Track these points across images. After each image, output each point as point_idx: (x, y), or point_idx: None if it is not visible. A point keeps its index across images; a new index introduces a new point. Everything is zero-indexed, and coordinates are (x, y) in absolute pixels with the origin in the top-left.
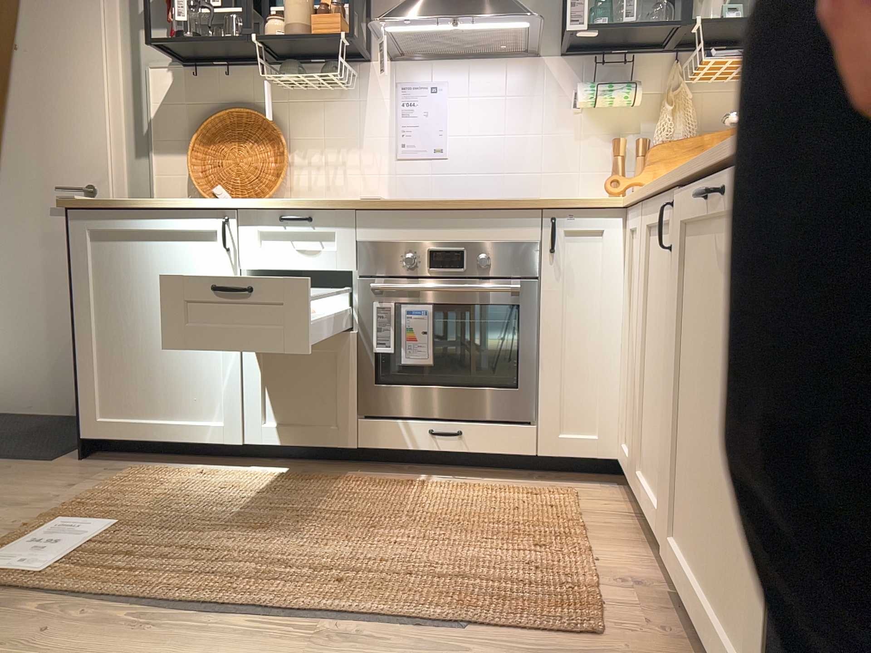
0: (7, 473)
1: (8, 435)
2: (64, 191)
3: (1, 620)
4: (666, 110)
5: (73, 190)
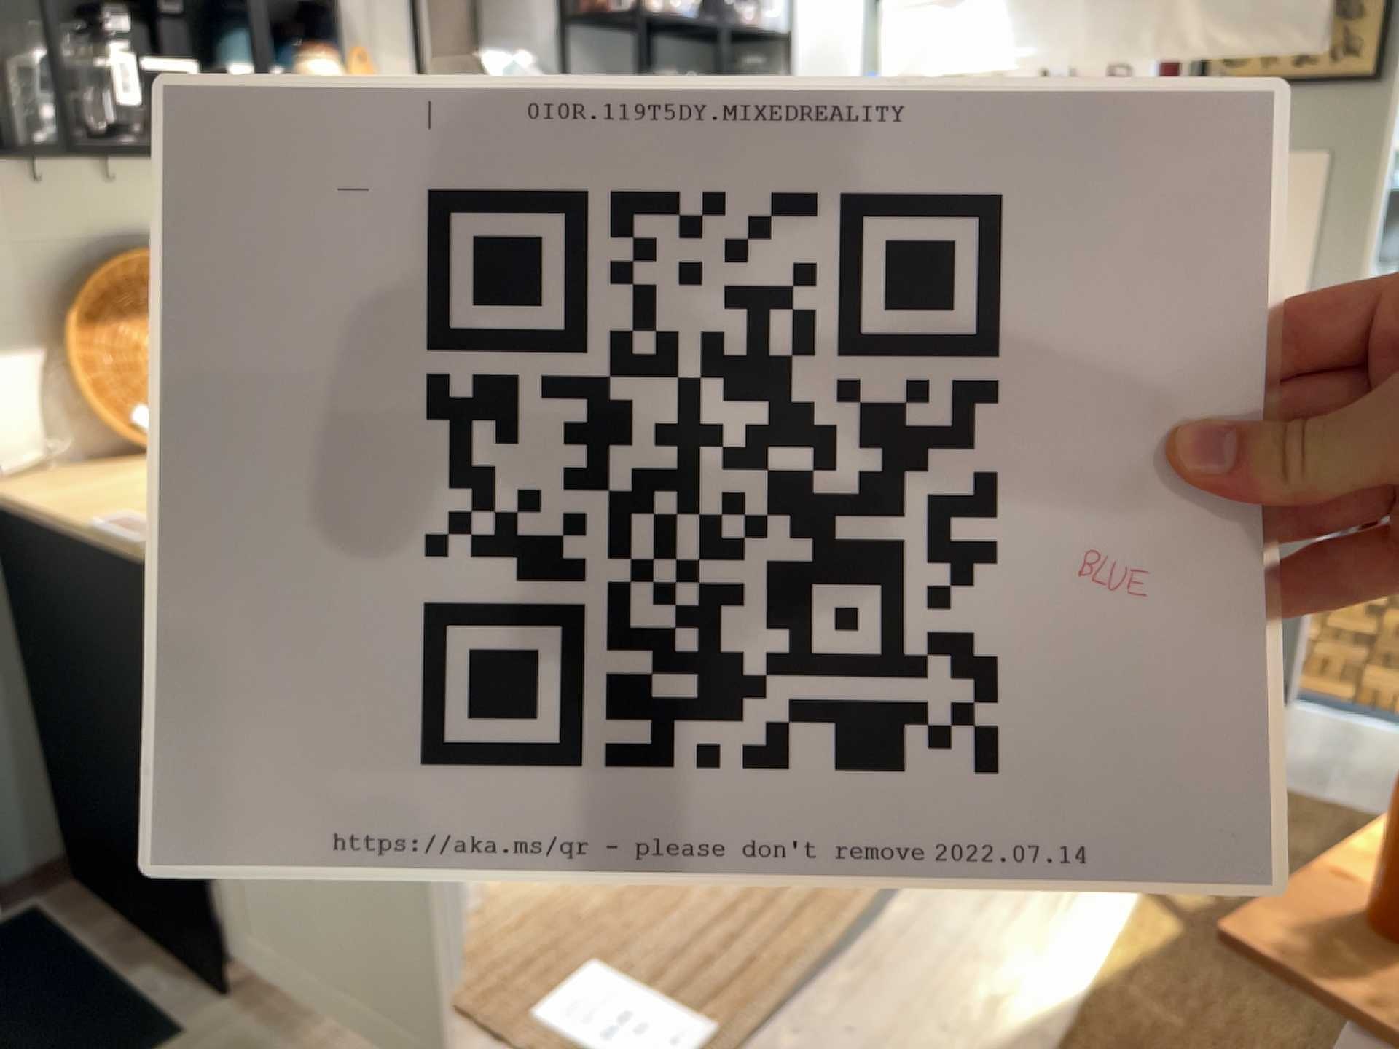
0: None
1: None
2: None
3: None
4: None
5: None
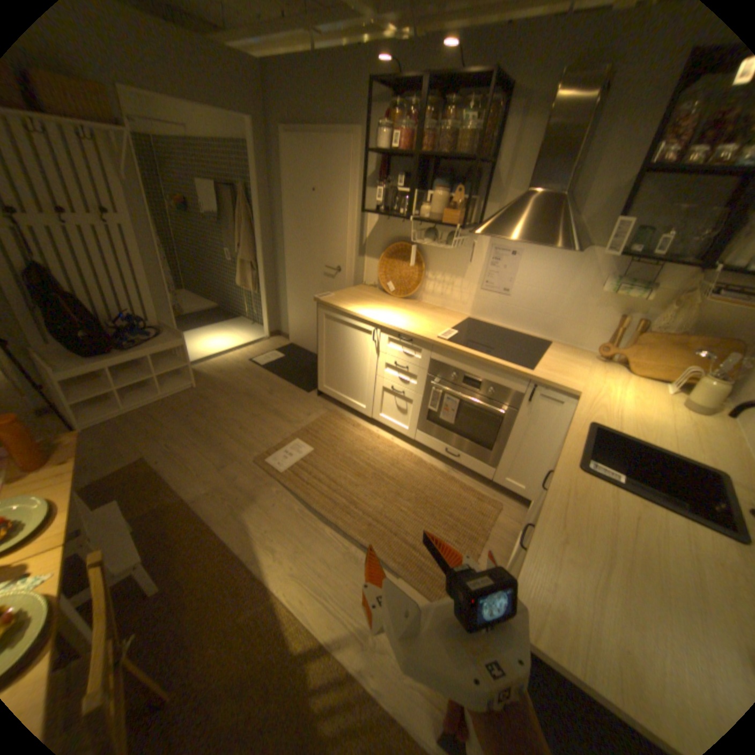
0: (293, 396)
1: (301, 367)
2: (327, 268)
3: (265, 489)
4: (677, 303)
5: (330, 269)
